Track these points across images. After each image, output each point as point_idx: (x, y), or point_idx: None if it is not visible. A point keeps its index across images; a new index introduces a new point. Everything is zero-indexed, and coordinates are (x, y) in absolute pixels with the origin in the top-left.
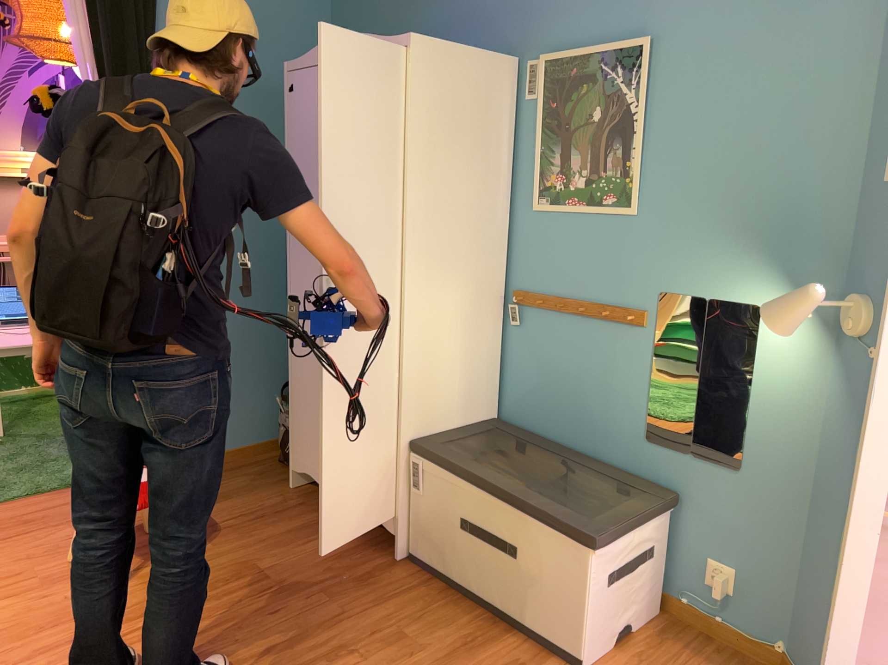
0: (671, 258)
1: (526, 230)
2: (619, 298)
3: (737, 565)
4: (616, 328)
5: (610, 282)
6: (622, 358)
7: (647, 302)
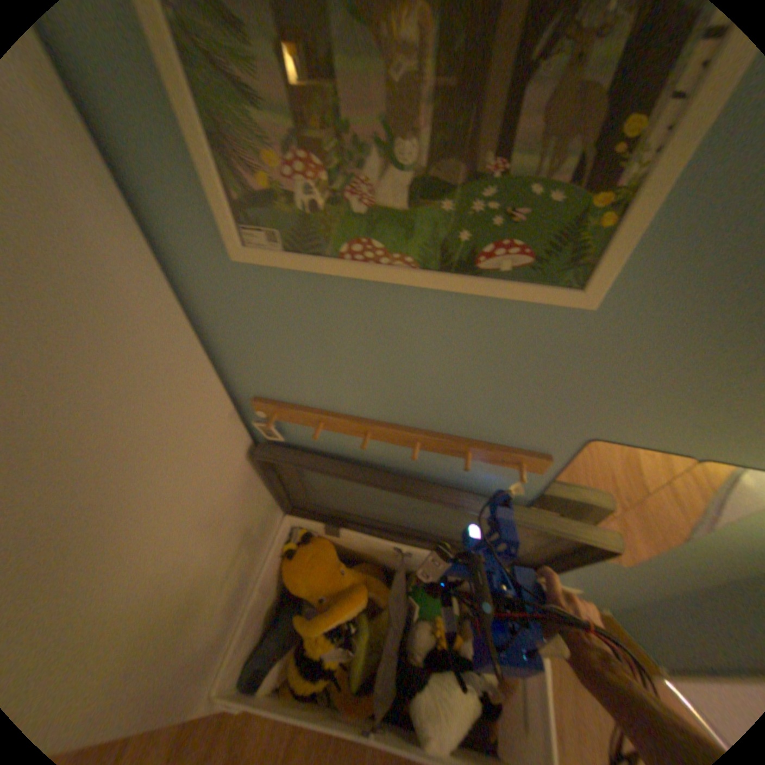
0: (665, 397)
1: (232, 299)
2: (496, 433)
3: (590, 591)
4: (481, 462)
5: (481, 412)
6: (487, 487)
7: (560, 446)
